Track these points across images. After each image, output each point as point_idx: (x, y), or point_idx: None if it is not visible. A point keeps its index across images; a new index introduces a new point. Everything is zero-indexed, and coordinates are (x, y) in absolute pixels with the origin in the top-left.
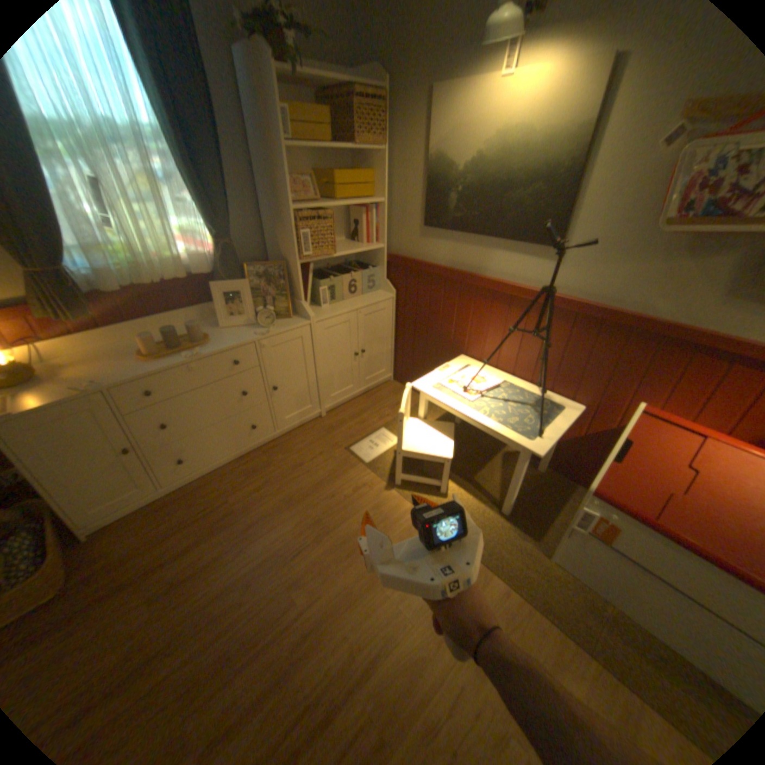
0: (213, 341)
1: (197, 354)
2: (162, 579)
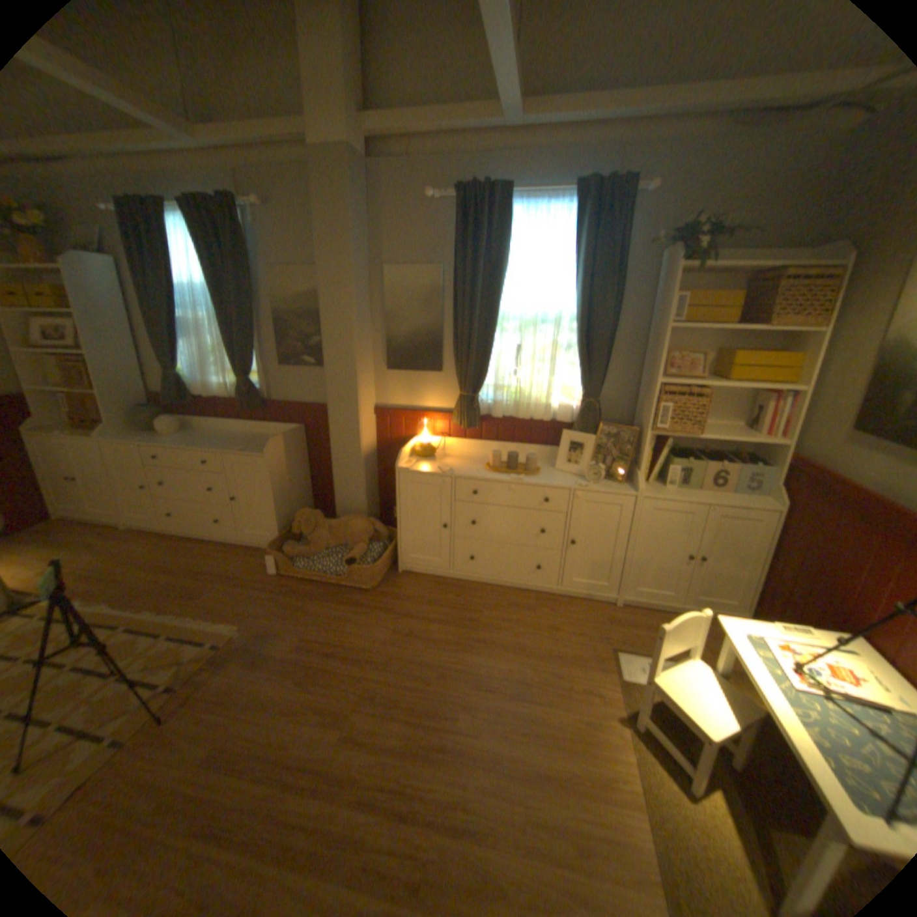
0: (540, 476)
1: (519, 479)
2: (410, 627)
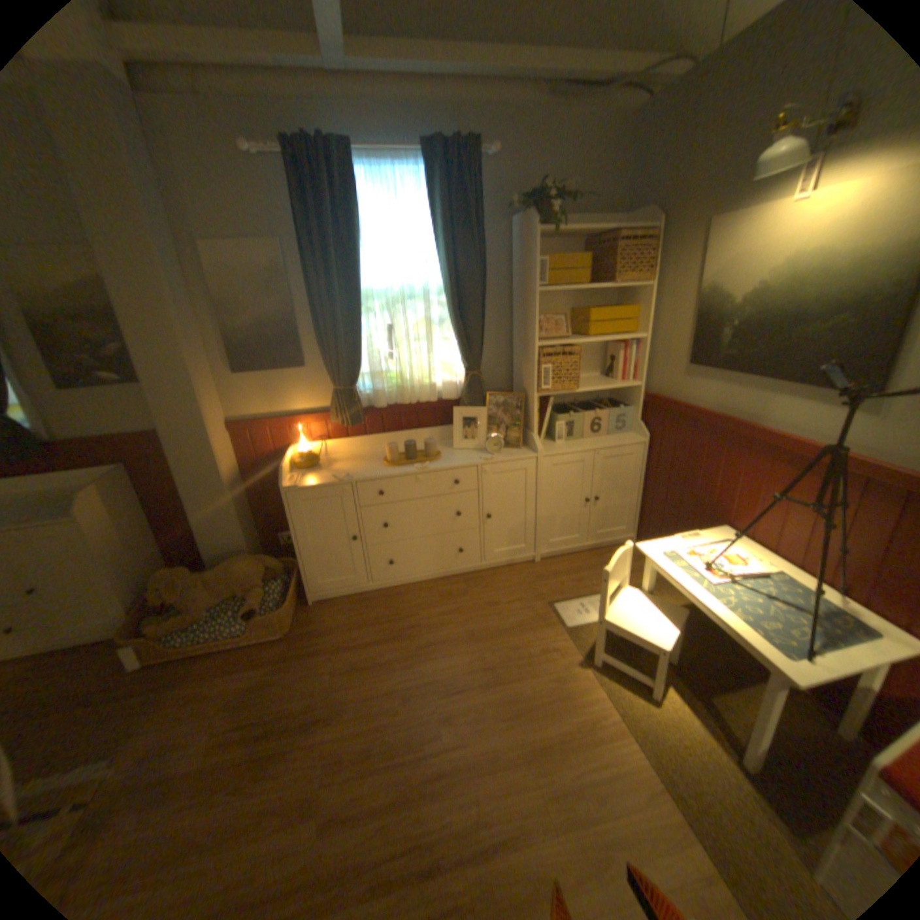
0: (442, 459)
1: (425, 467)
2: (347, 661)
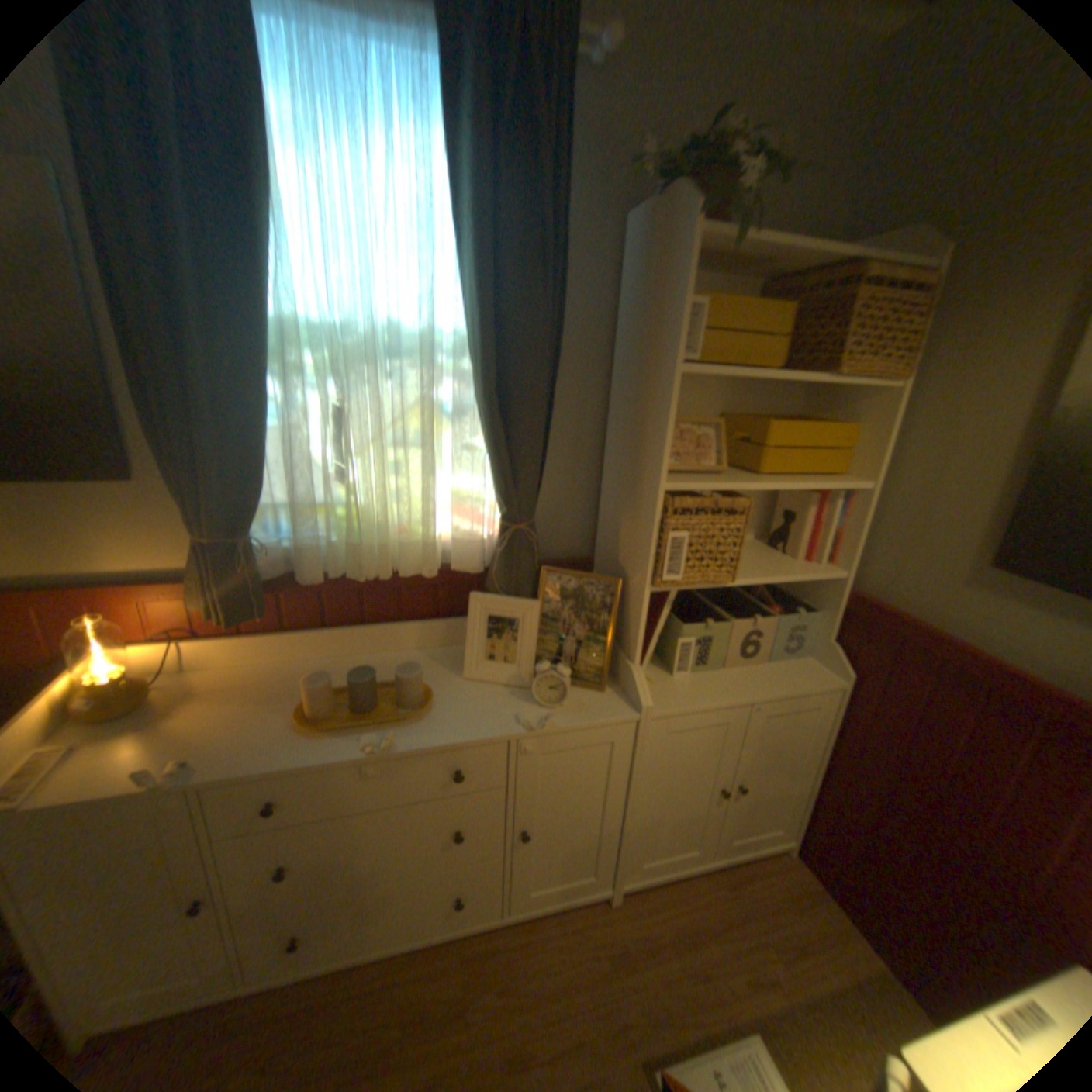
0: (436, 710)
1: (386, 748)
2: None
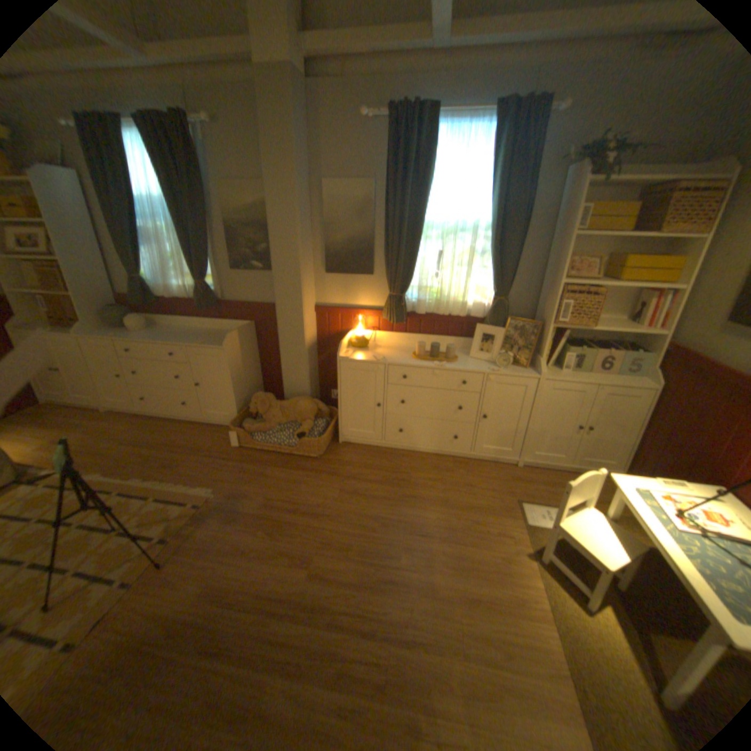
0: (458, 362)
1: (441, 365)
2: (353, 486)
